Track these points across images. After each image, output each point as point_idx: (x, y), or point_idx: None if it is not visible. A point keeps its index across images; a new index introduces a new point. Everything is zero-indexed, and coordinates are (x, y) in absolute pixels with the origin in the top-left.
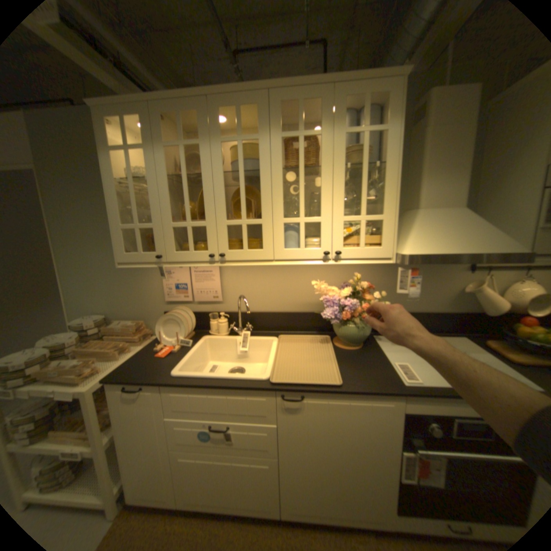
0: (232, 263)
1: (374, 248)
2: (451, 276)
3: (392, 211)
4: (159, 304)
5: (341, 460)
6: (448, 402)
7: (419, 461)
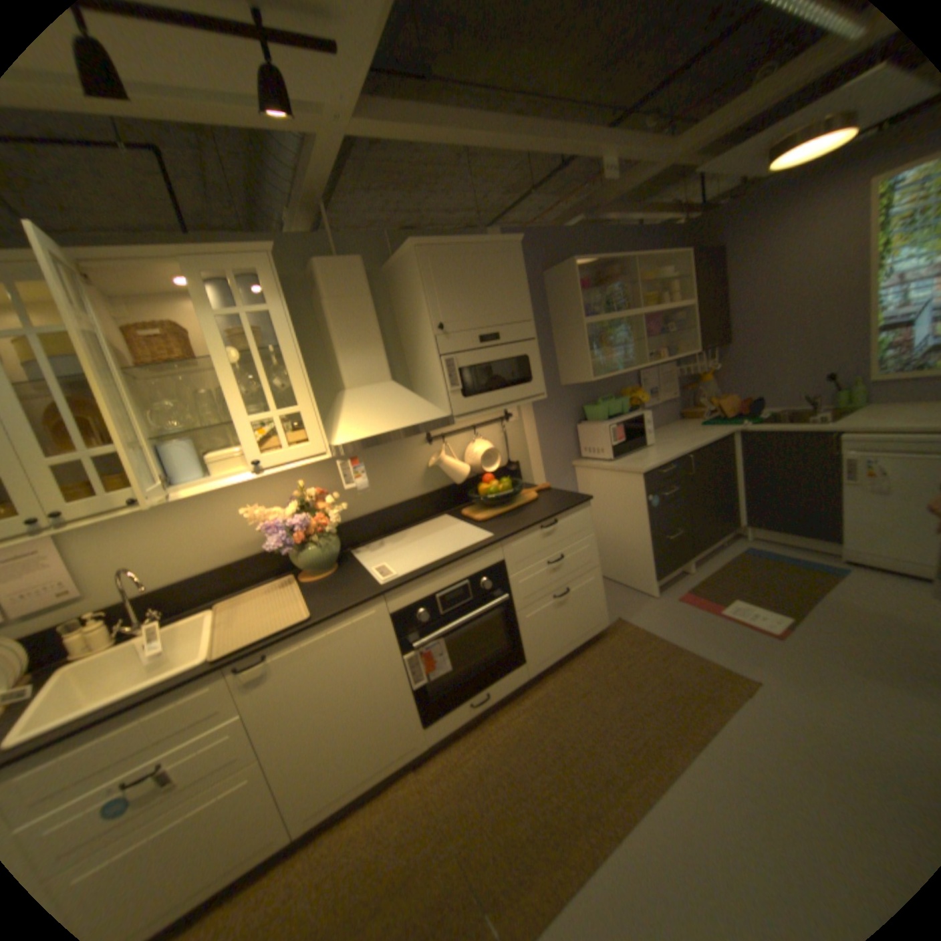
0: (82, 523)
1: (302, 446)
2: (412, 454)
3: (307, 401)
4: None
5: (342, 707)
6: (424, 581)
7: (422, 657)
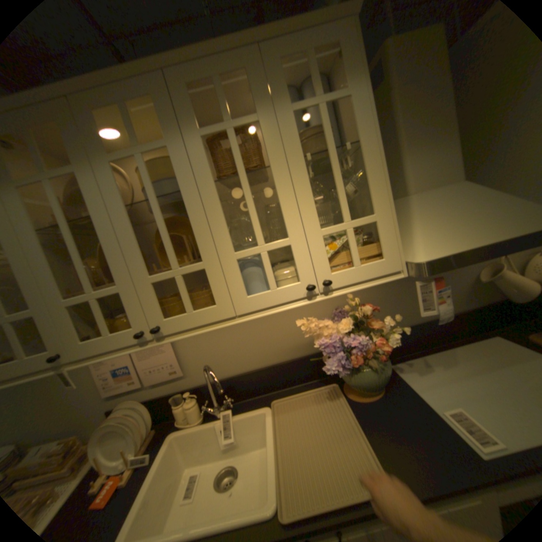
0: (173, 336)
1: (374, 262)
2: None
3: (385, 206)
4: (93, 404)
5: None
6: None
7: None
